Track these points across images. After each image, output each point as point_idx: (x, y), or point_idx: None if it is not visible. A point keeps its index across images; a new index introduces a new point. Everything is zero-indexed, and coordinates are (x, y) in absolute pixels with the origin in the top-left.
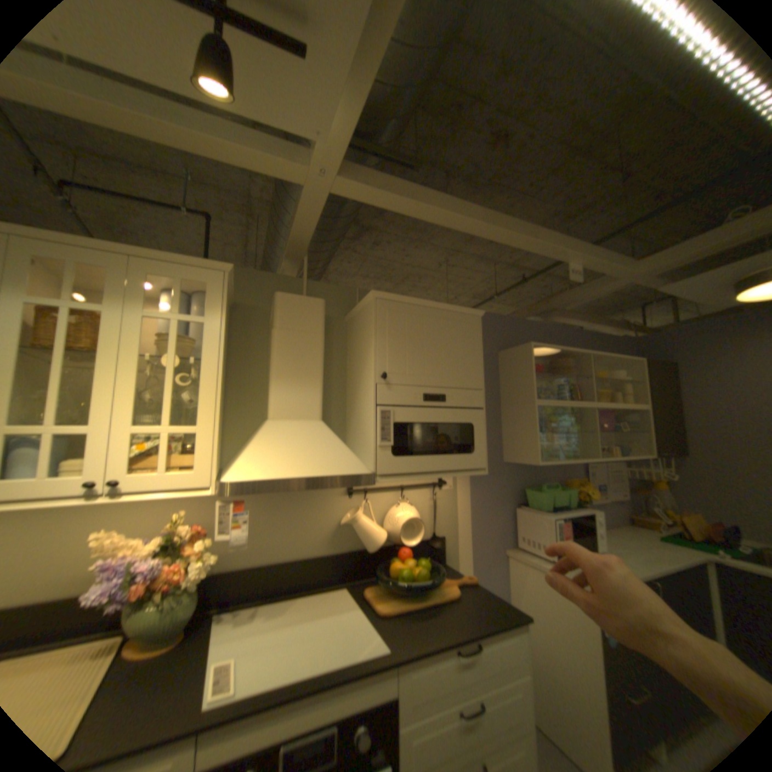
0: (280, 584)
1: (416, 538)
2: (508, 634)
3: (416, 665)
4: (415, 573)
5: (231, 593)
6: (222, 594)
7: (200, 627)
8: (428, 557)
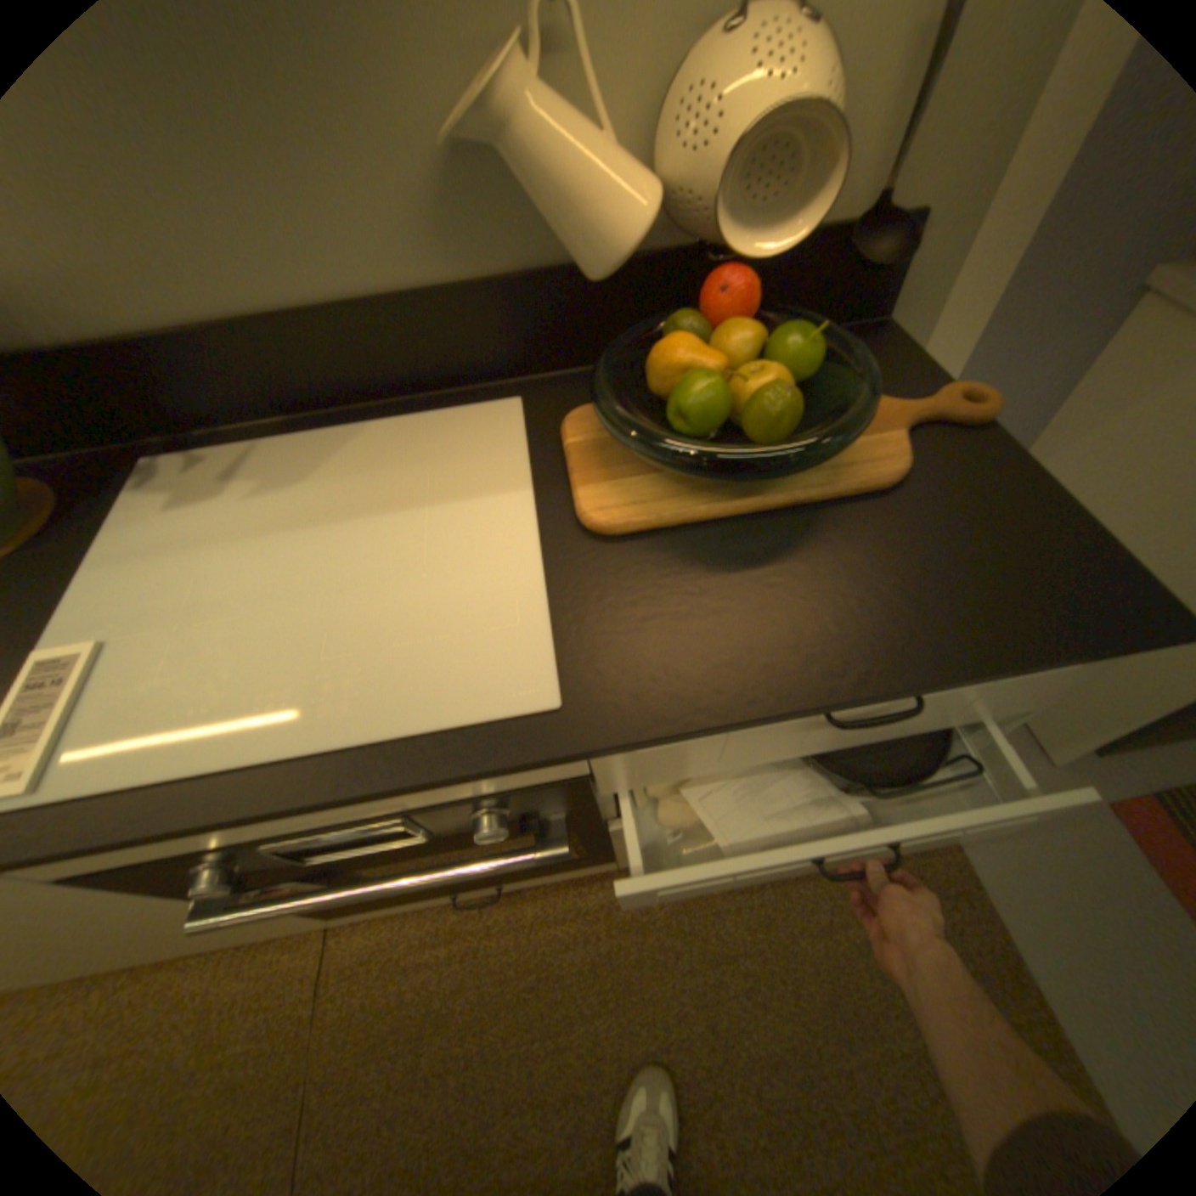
0: (312, 380)
1: (796, 222)
2: (1058, 661)
3: (655, 738)
4: (749, 384)
5: (170, 403)
6: (146, 407)
7: (99, 499)
8: (834, 292)
